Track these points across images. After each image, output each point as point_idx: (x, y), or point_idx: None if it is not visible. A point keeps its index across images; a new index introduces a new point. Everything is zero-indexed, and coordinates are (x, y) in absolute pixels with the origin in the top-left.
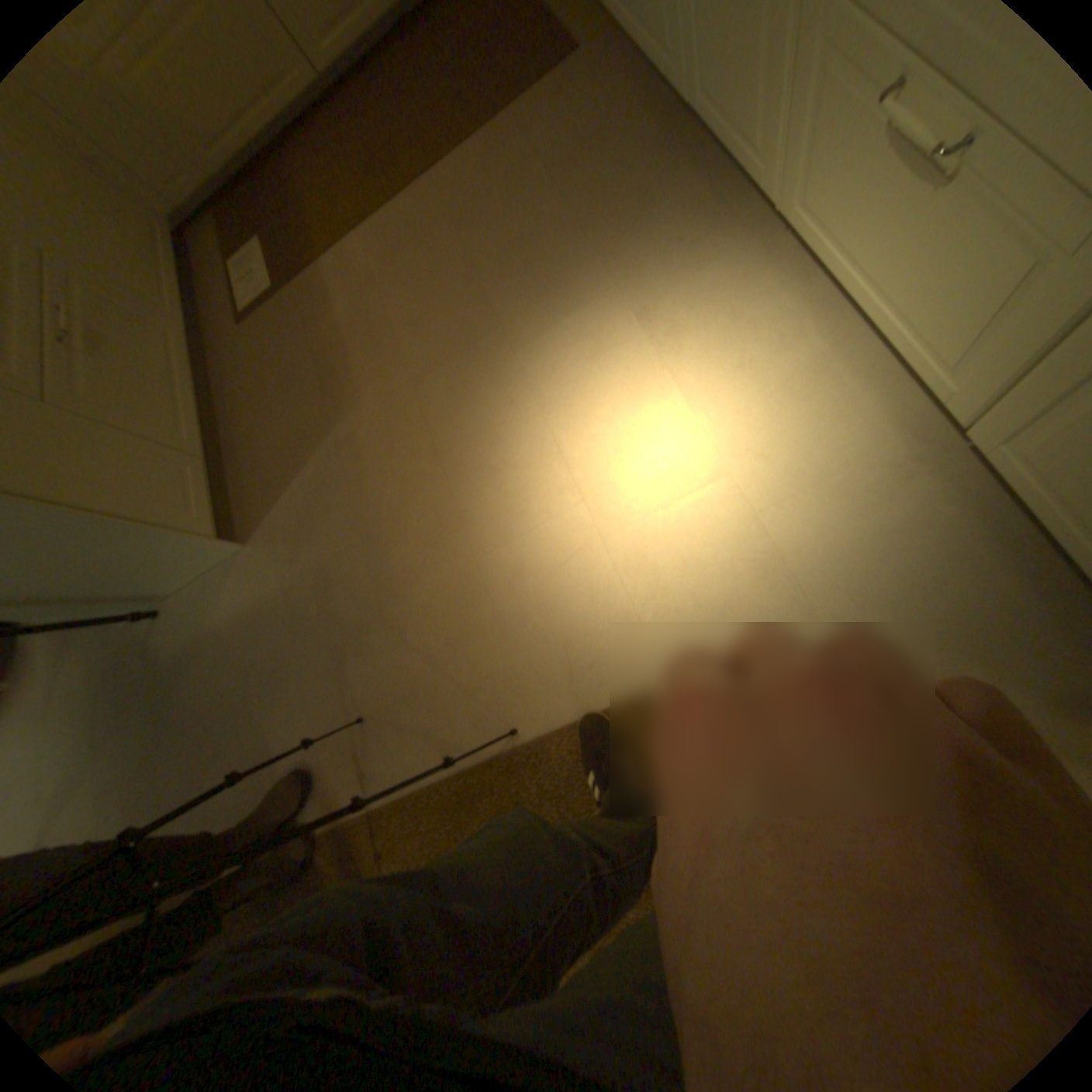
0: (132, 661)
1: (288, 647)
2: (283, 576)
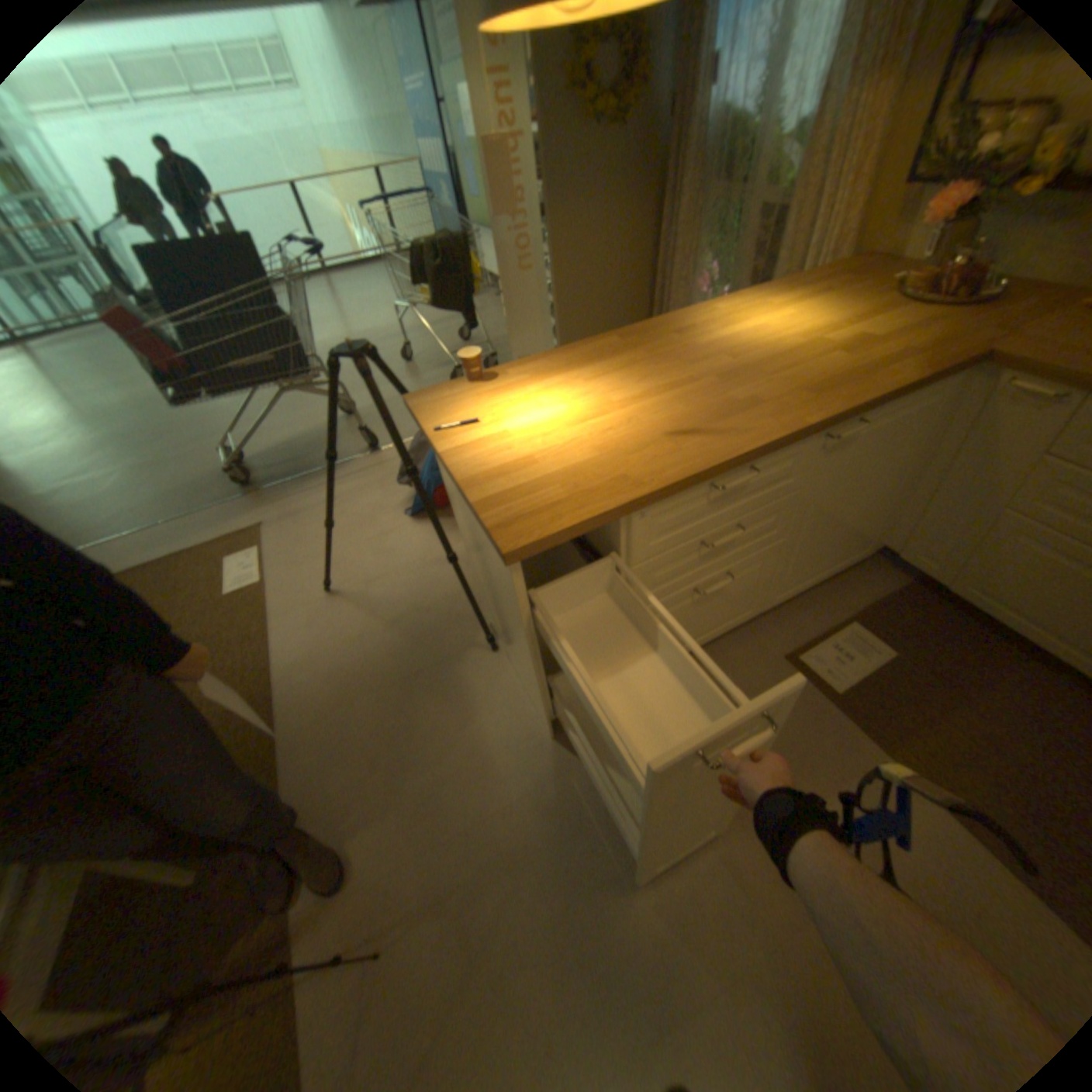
0: (458, 637)
1: (455, 828)
2: (521, 802)
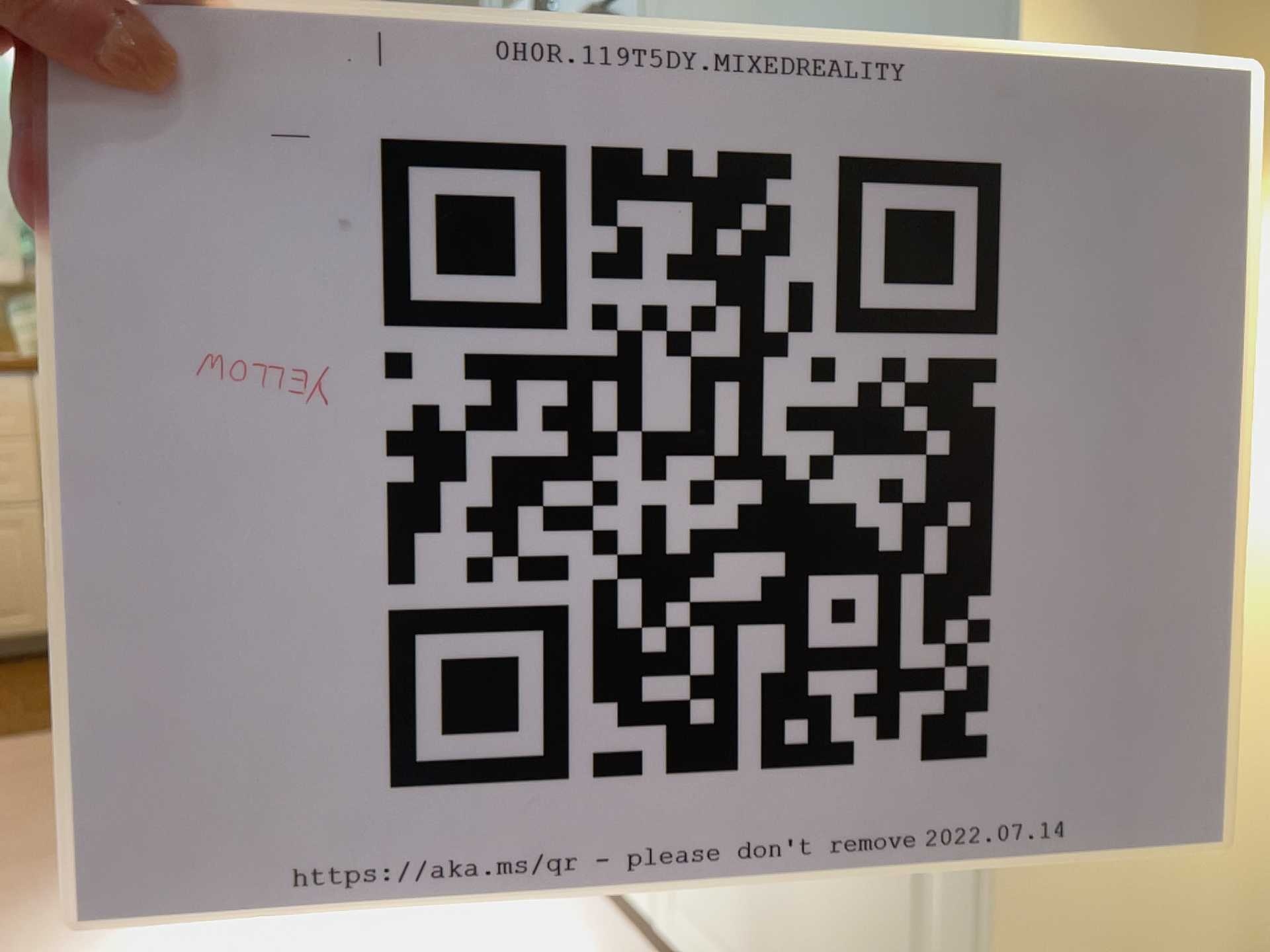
0: None
1: None
2: None
